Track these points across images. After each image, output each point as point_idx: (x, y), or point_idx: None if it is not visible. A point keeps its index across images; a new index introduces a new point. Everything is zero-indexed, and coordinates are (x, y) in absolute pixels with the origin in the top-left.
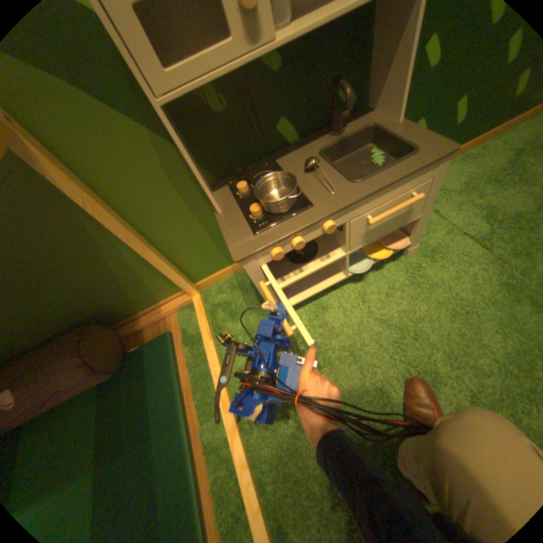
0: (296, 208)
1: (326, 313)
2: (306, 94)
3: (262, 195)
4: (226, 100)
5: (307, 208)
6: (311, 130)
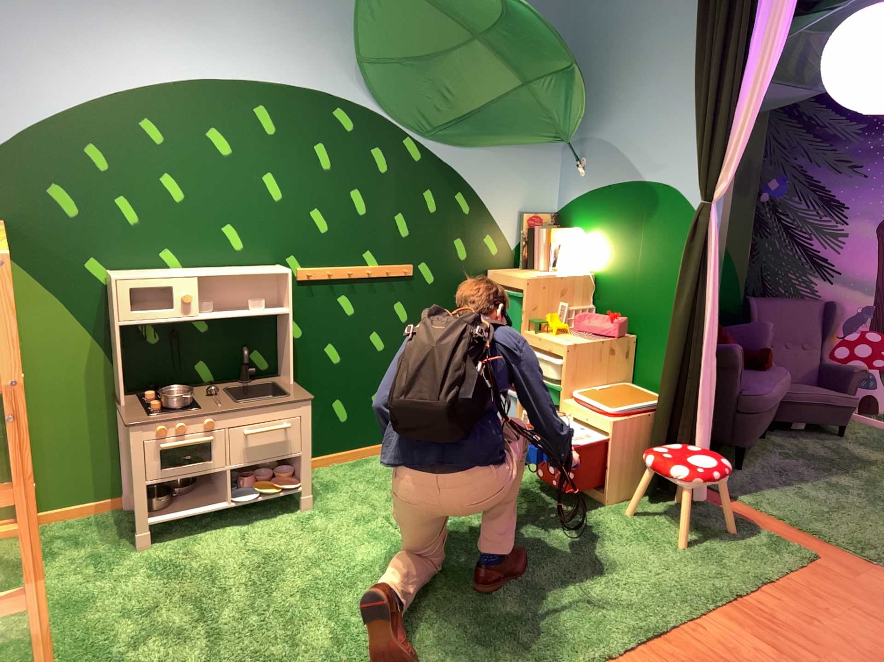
0: (193, 408)
1: (202, 540)
2: (228, 351)
3: (169, 397)
4: (165, 338)
5: (201, 407)
6: (229, 376)
